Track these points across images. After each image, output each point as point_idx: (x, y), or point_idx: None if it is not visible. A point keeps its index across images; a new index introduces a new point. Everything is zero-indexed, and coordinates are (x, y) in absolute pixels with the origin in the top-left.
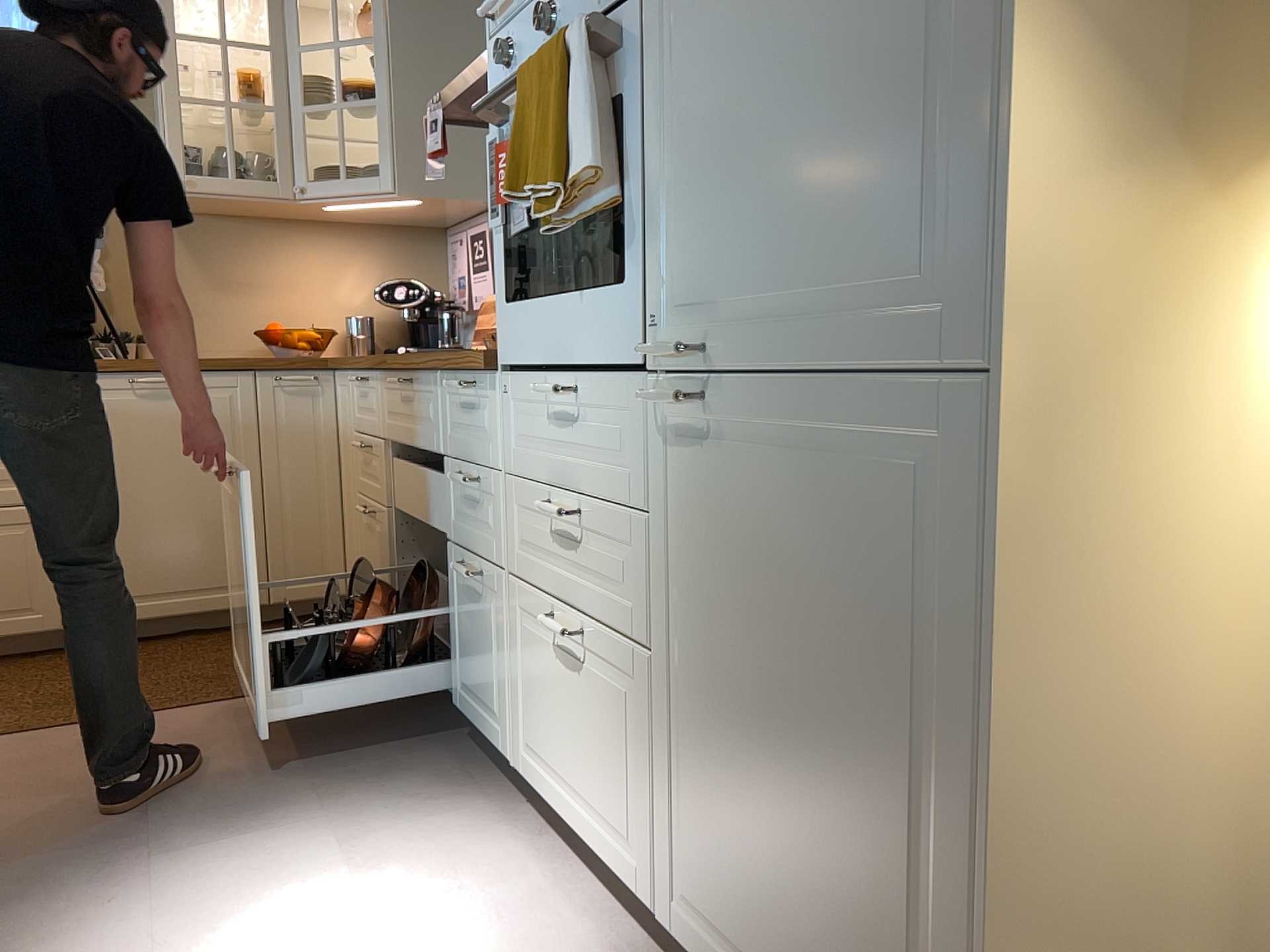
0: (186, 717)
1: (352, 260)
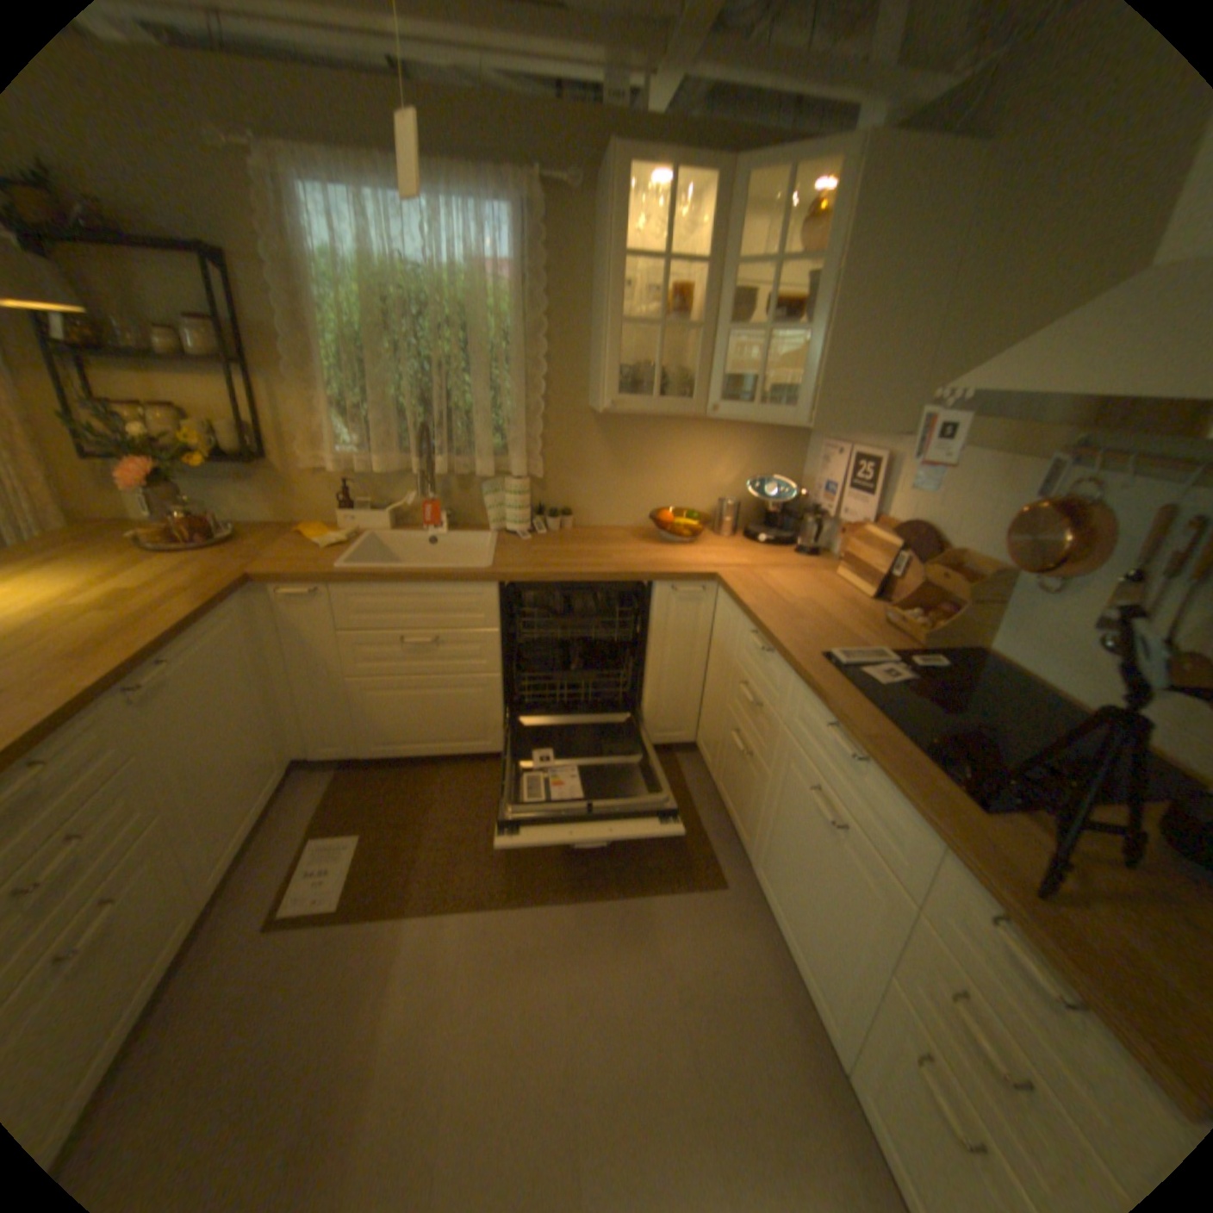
0: (591, 919)
1: (729, 449)
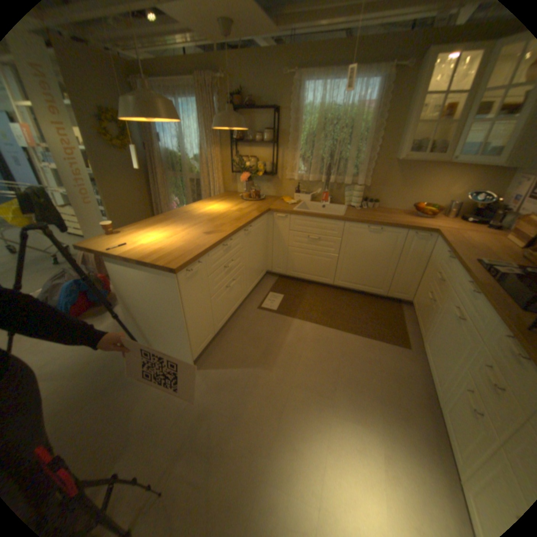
0: (354, 339)
1: (464, 177)
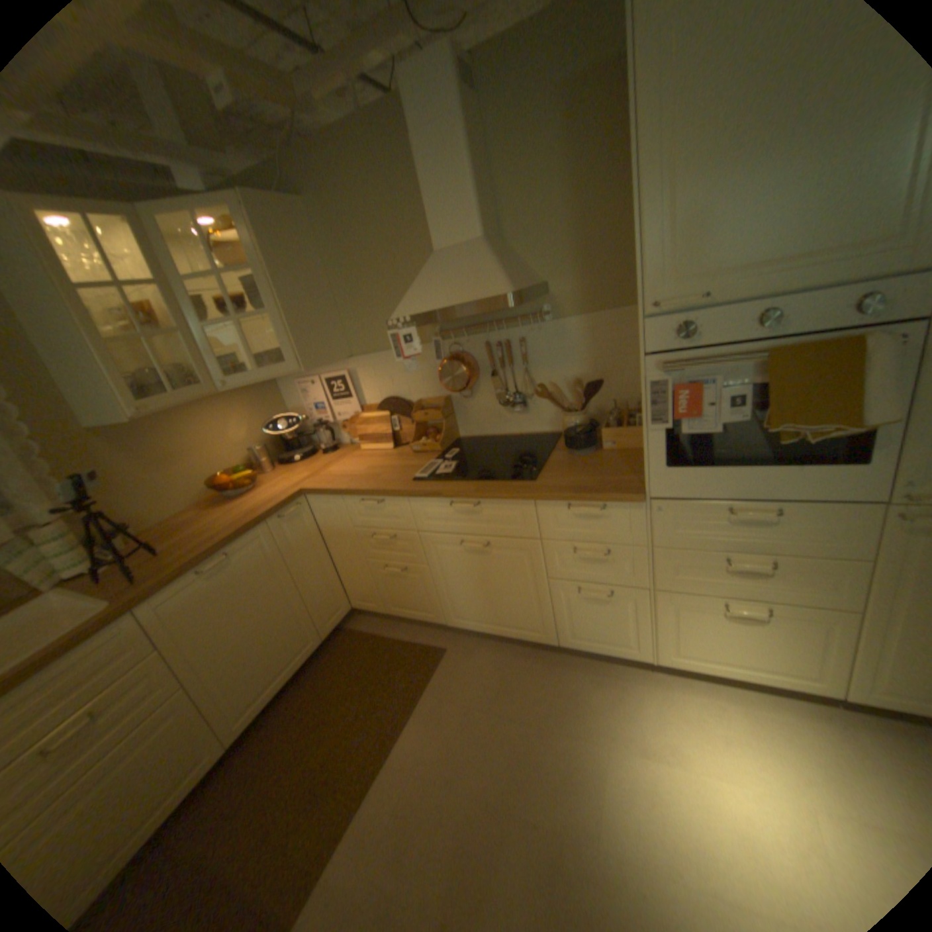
0: (407, 745)
1: (229, 413)
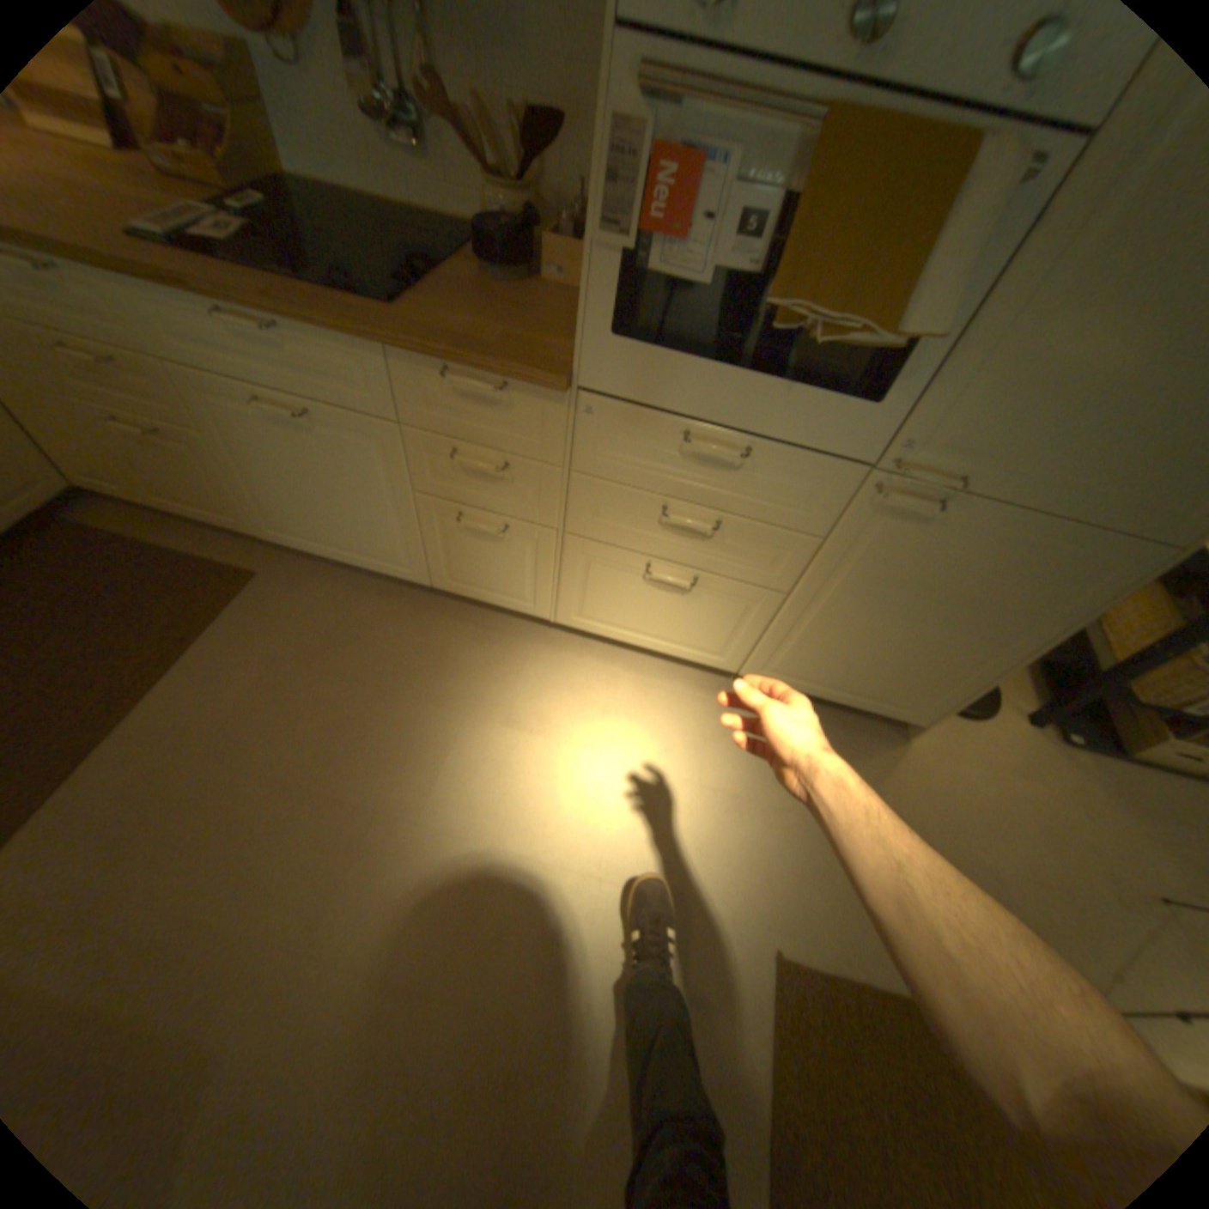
0: (163, 704)
1: None
